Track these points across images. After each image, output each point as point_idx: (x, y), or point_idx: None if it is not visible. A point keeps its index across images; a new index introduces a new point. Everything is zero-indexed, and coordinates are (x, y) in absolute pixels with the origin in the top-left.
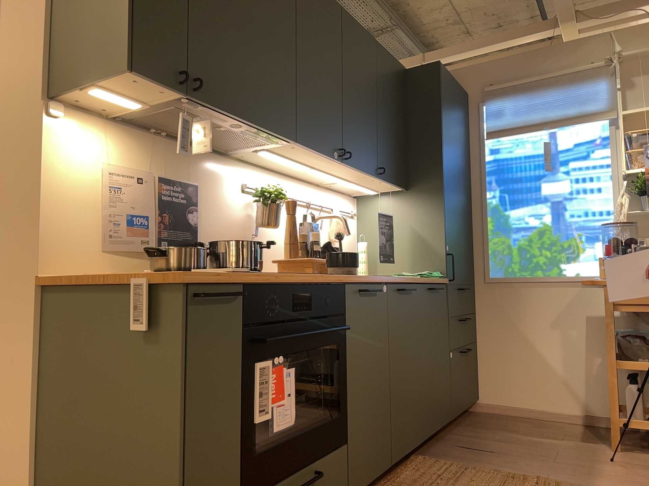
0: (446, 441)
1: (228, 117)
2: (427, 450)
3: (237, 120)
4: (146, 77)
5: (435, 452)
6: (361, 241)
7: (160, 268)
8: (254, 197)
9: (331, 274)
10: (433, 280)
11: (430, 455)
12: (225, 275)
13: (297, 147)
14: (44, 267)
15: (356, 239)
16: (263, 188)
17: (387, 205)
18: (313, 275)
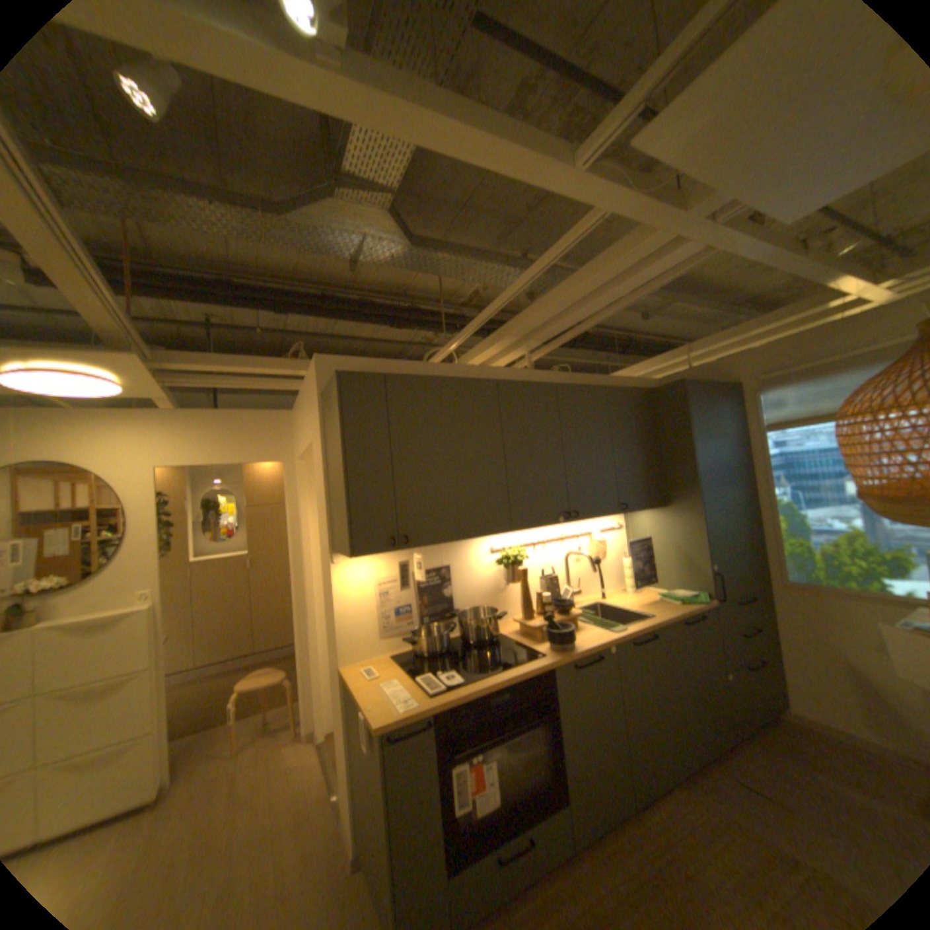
0: (726, 769)
1: (441, 543)
2: (698, 780)
3: (450, 542)
4: (365, 554)
5: (706, 786)
6: (624, 556)
7: (415, 650)
8: (497, 562)
9: (543, 657)
10: (691, 610)
11: (699, 789)
12: (419, 710)
13: (517, 530)
14: (341, 663)
15: (622, 551)
16: (505, 551)
17: (649, 520)
18: (516, 670)
